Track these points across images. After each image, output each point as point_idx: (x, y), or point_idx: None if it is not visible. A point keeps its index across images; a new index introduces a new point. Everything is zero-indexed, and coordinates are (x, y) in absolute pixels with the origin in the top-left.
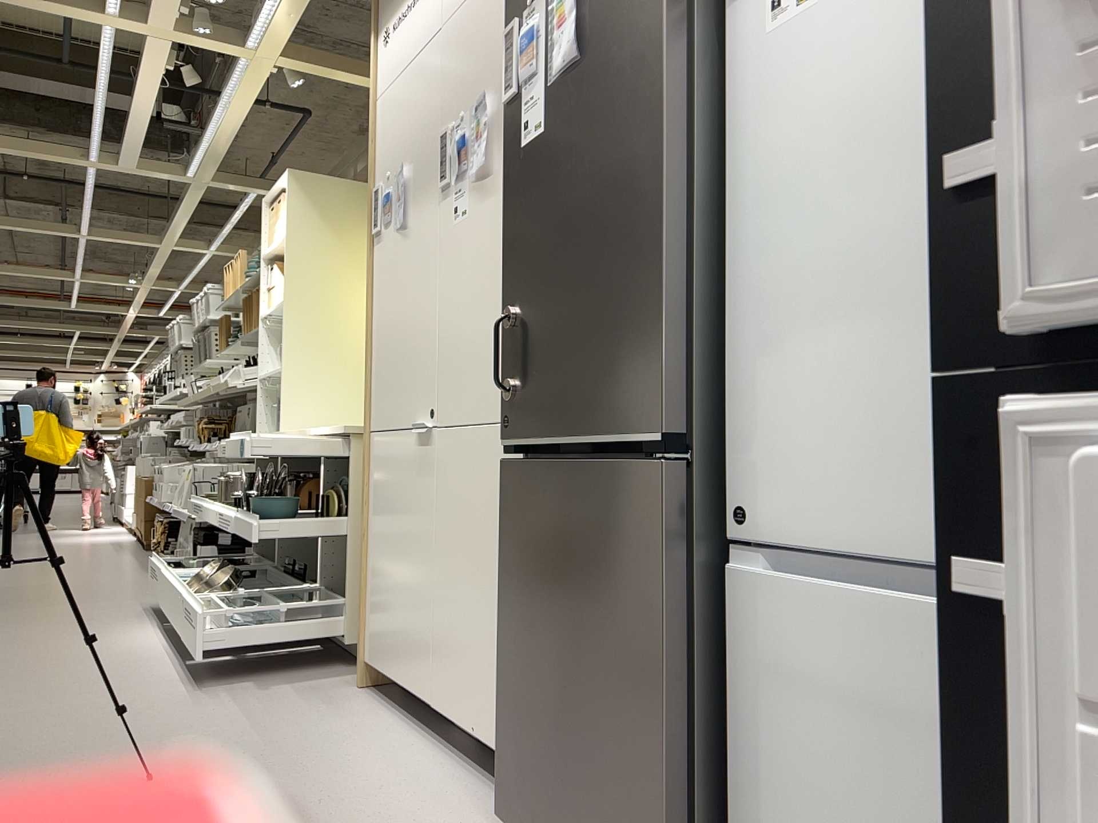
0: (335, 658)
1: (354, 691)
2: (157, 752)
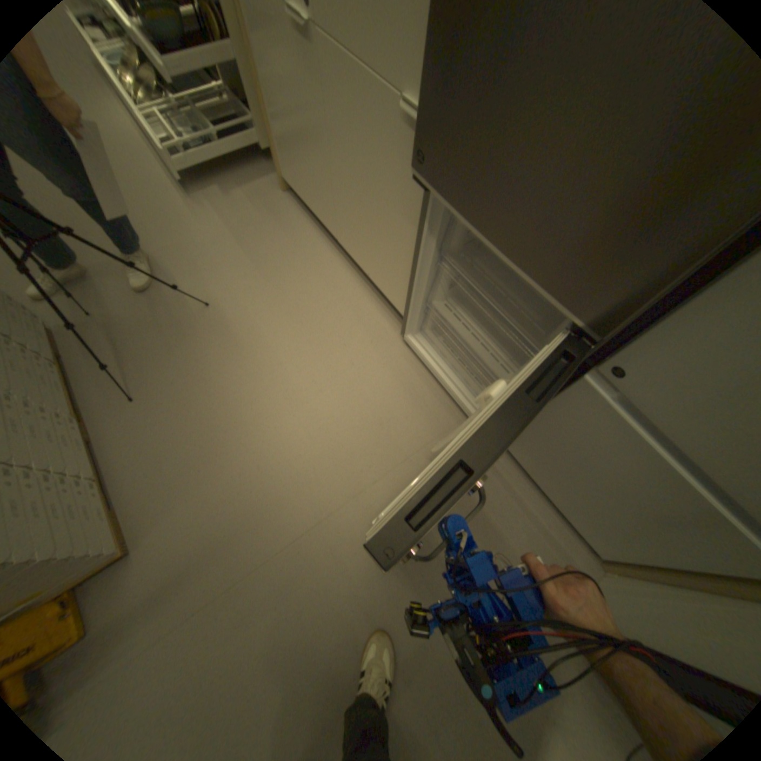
0: (255, 149)
1: (281, 195)
2: (197, 272)
